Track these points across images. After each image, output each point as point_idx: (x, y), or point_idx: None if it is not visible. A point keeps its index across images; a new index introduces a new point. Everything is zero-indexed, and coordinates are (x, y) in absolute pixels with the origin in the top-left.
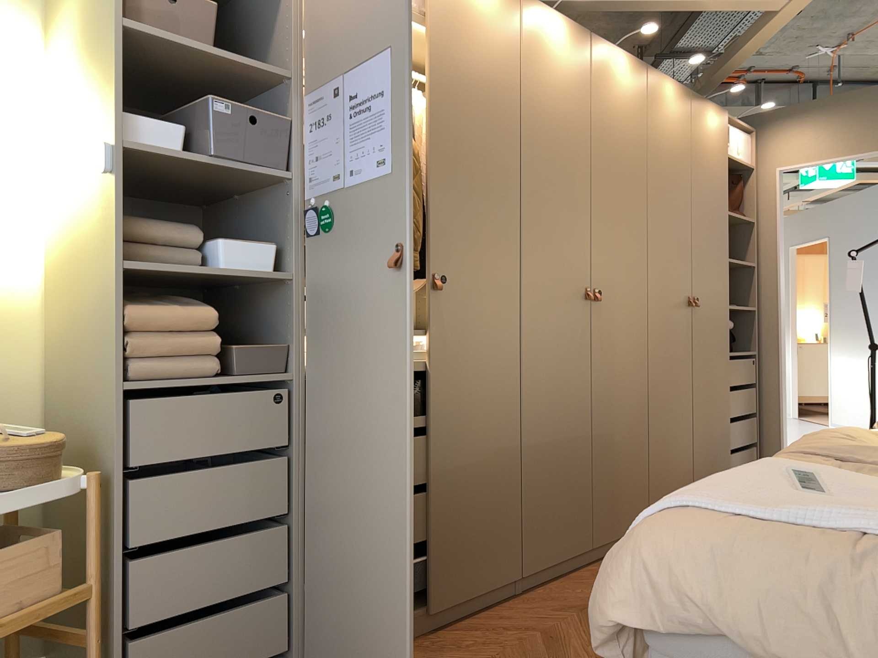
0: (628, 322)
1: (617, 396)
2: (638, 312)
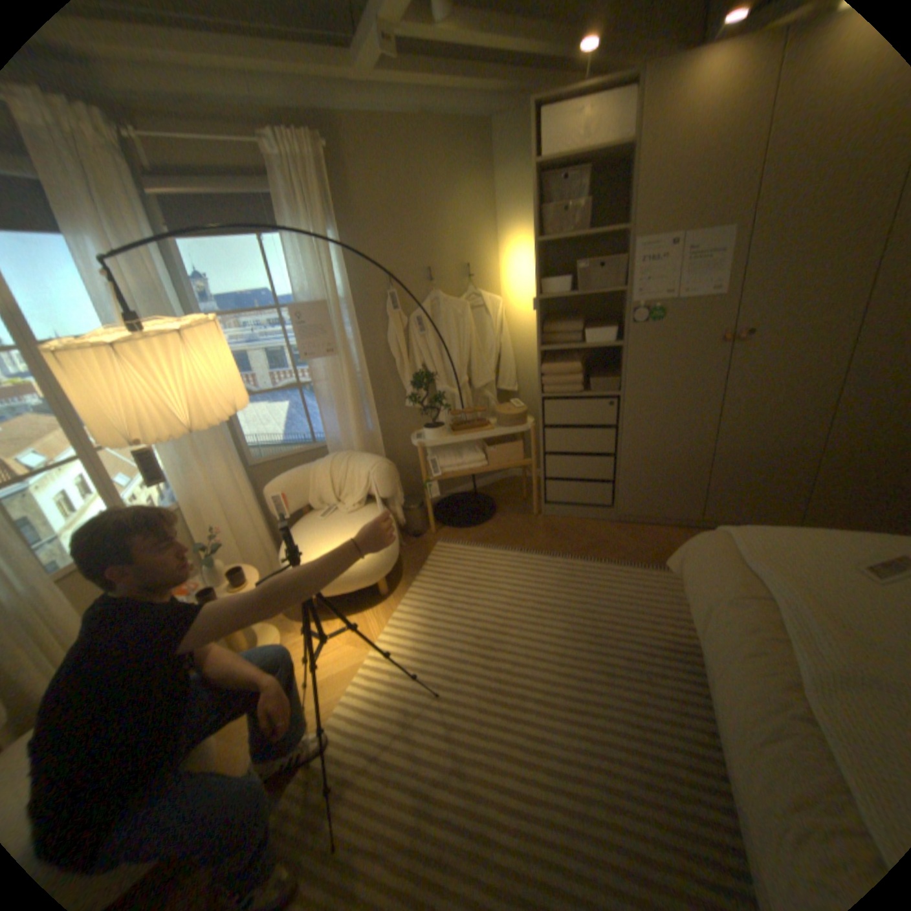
0: None
1: None
2: None
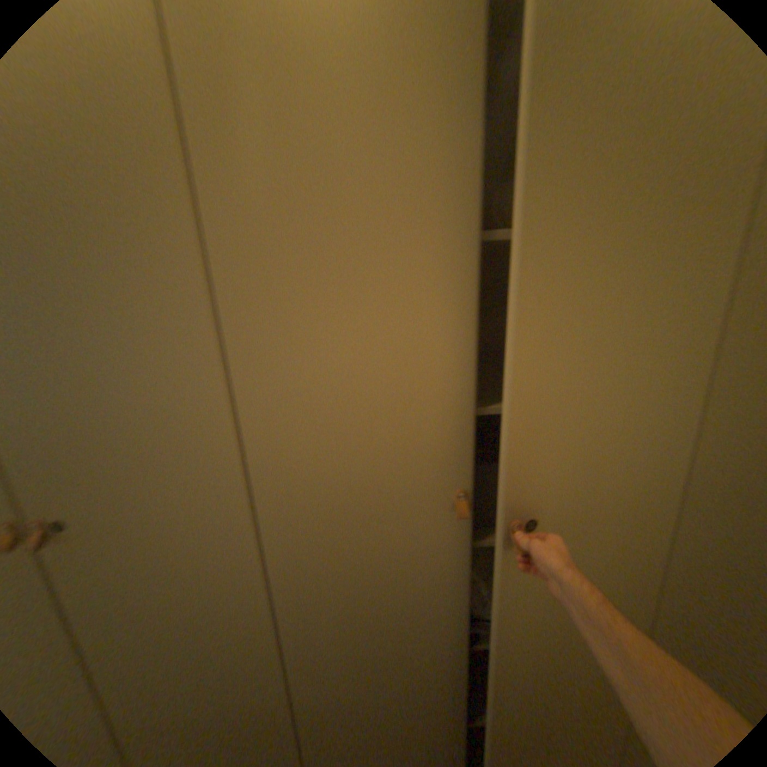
0: (624, 533)
1: (568, 643)
2: (669, 512)
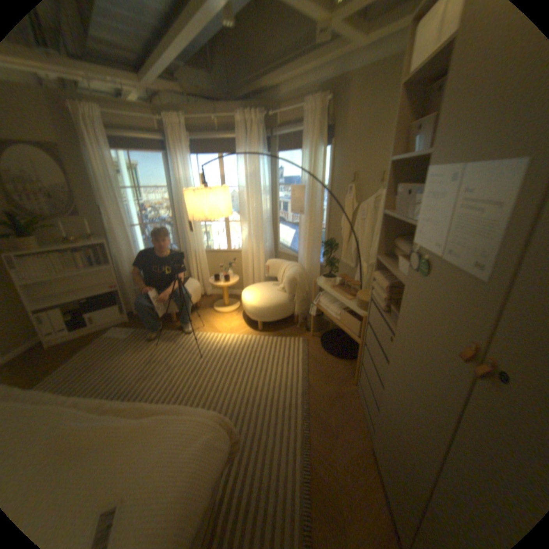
0: None
1: None
2: None
